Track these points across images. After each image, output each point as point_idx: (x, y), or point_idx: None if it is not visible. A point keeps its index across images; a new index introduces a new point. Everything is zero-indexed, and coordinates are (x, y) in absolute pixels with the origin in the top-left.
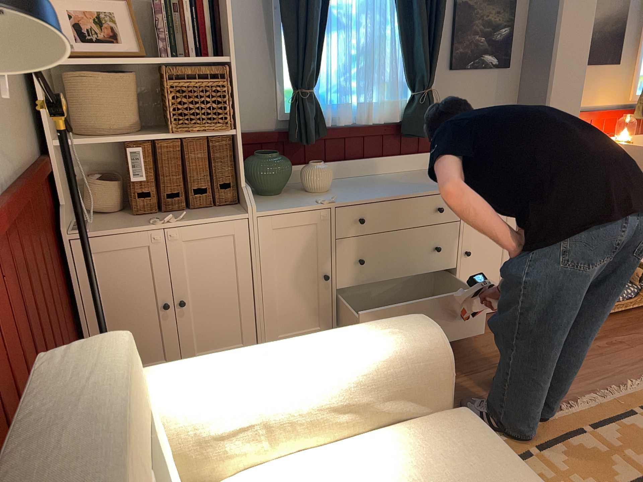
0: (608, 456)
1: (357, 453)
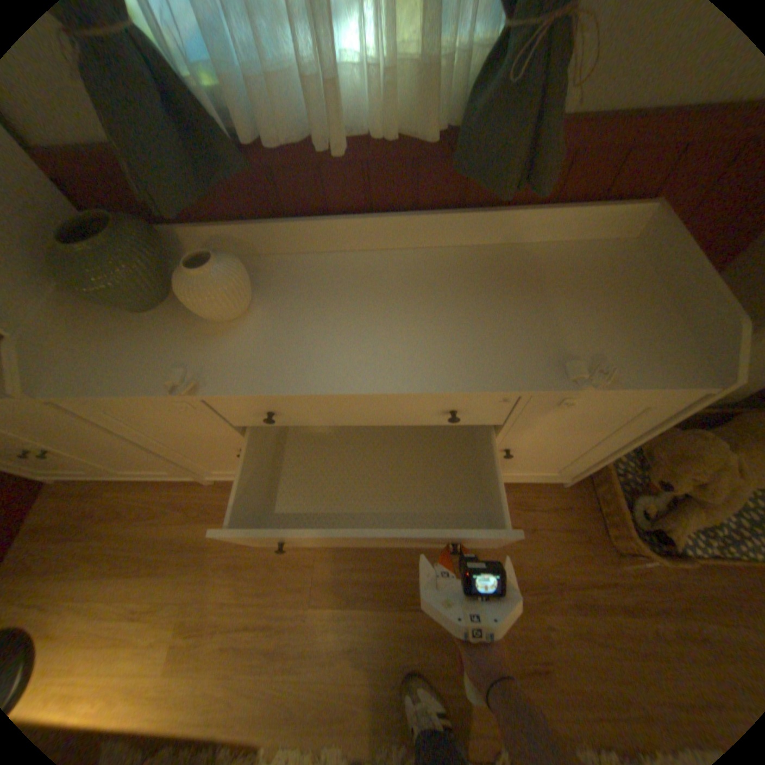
0: None
1: None
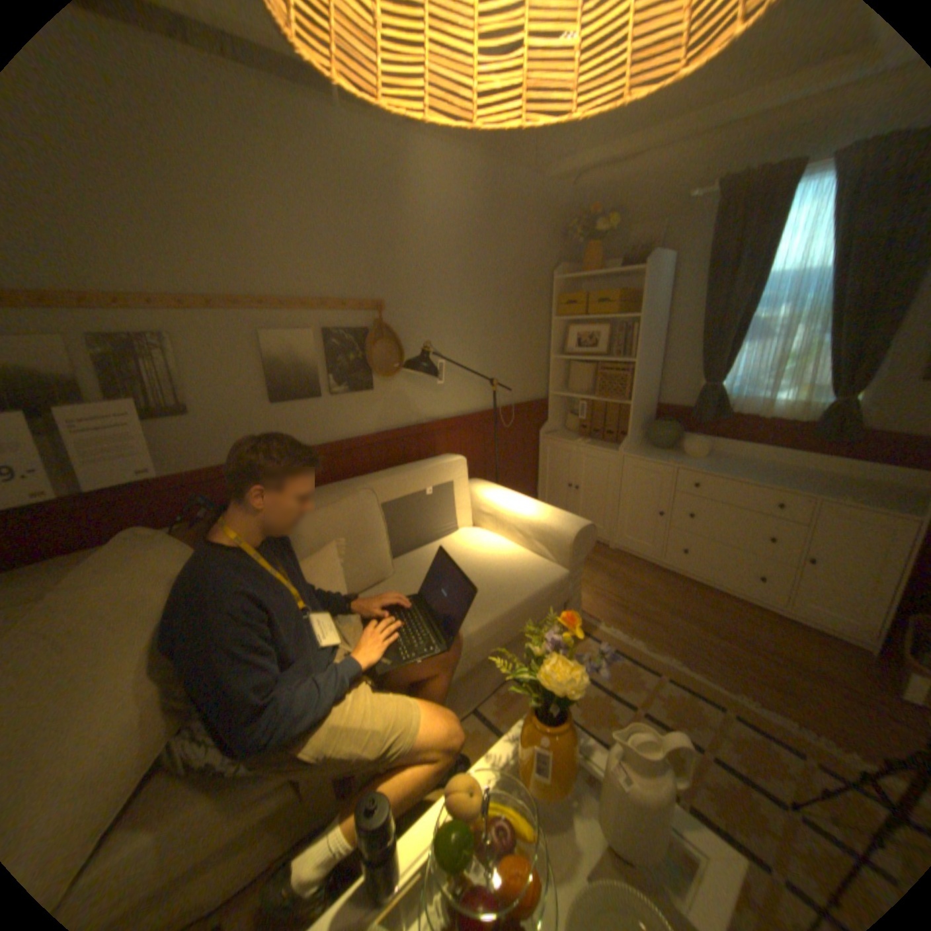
0: (709, 727)
1: (514, 549)
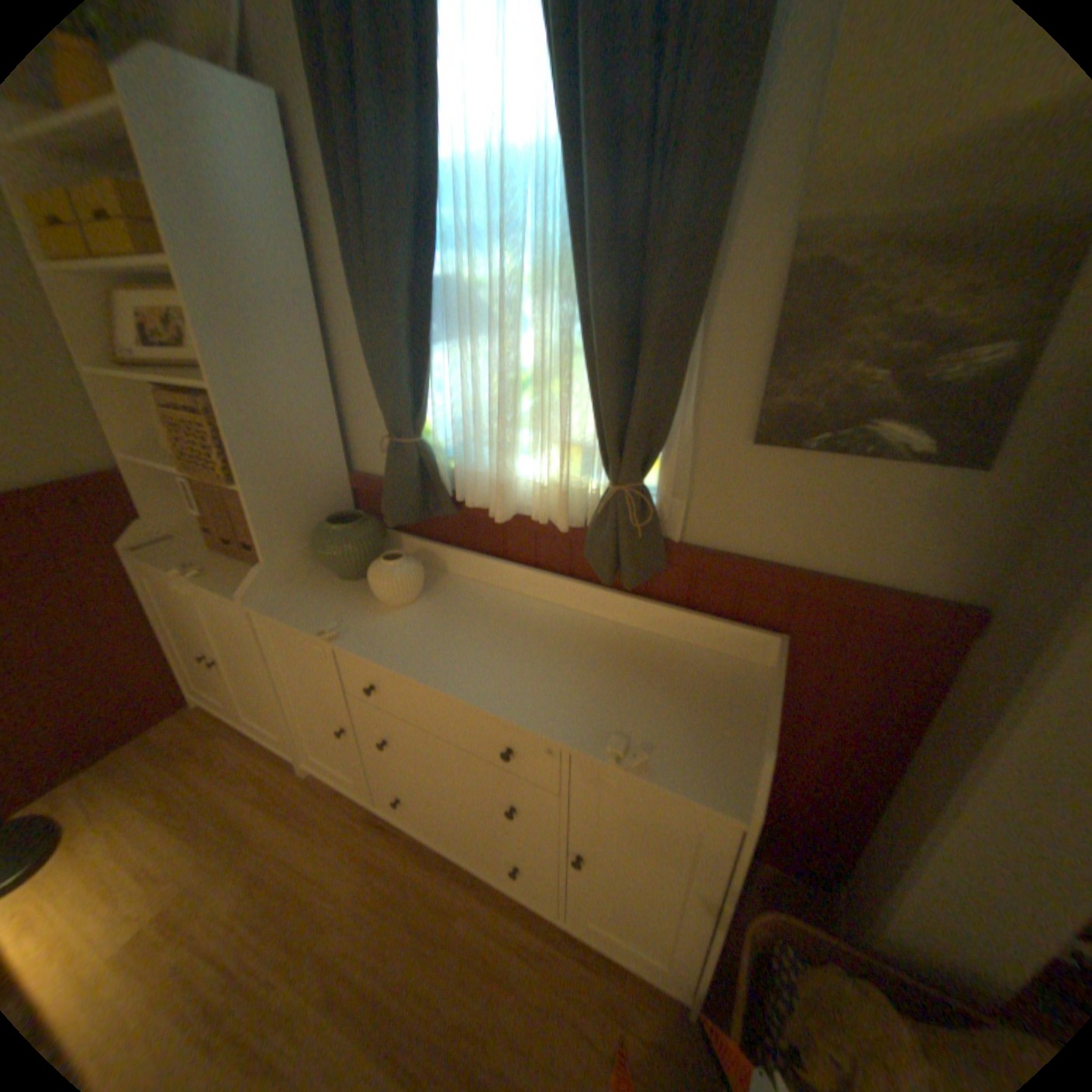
0: None
1: None
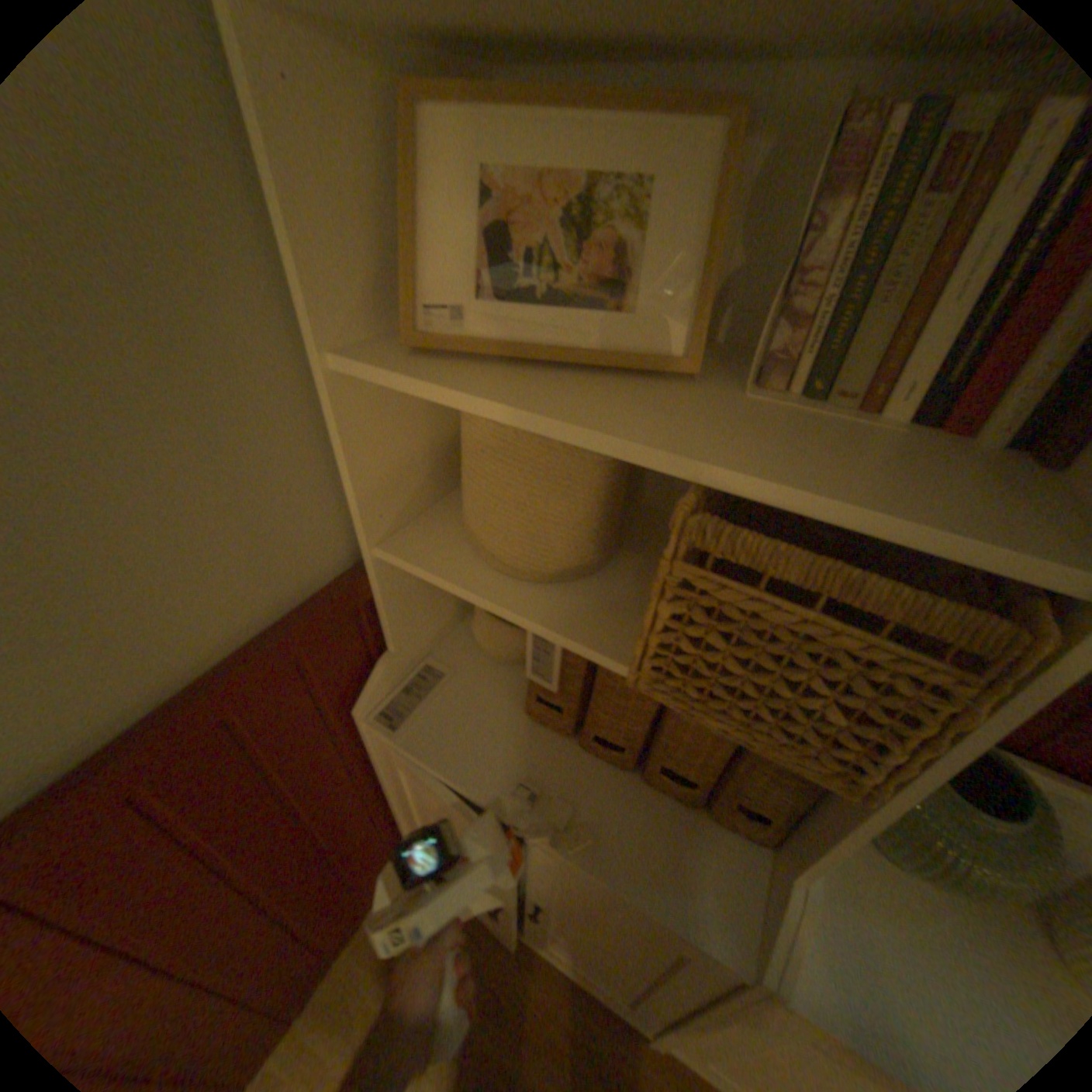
0: None
1: None
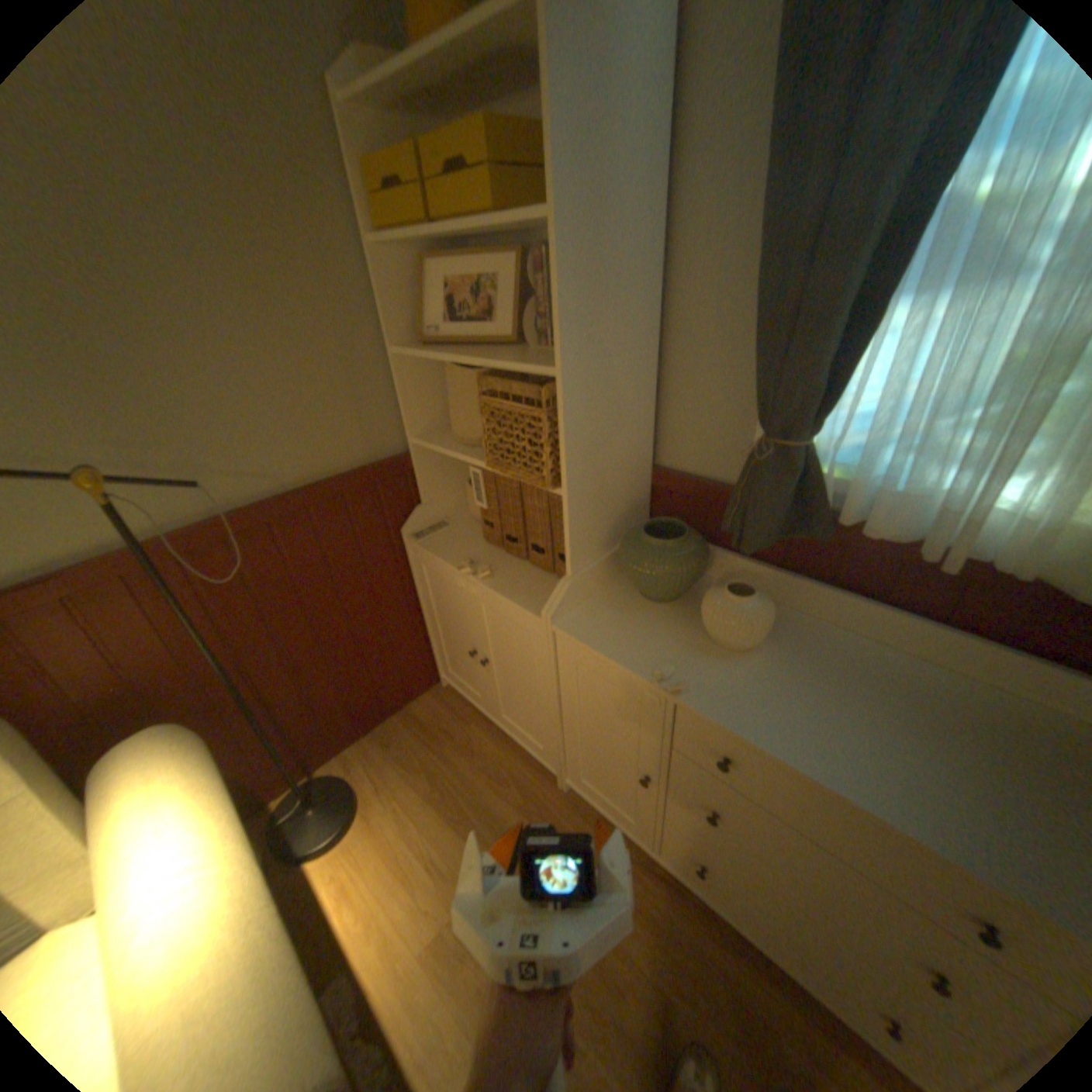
0: None
1: None
